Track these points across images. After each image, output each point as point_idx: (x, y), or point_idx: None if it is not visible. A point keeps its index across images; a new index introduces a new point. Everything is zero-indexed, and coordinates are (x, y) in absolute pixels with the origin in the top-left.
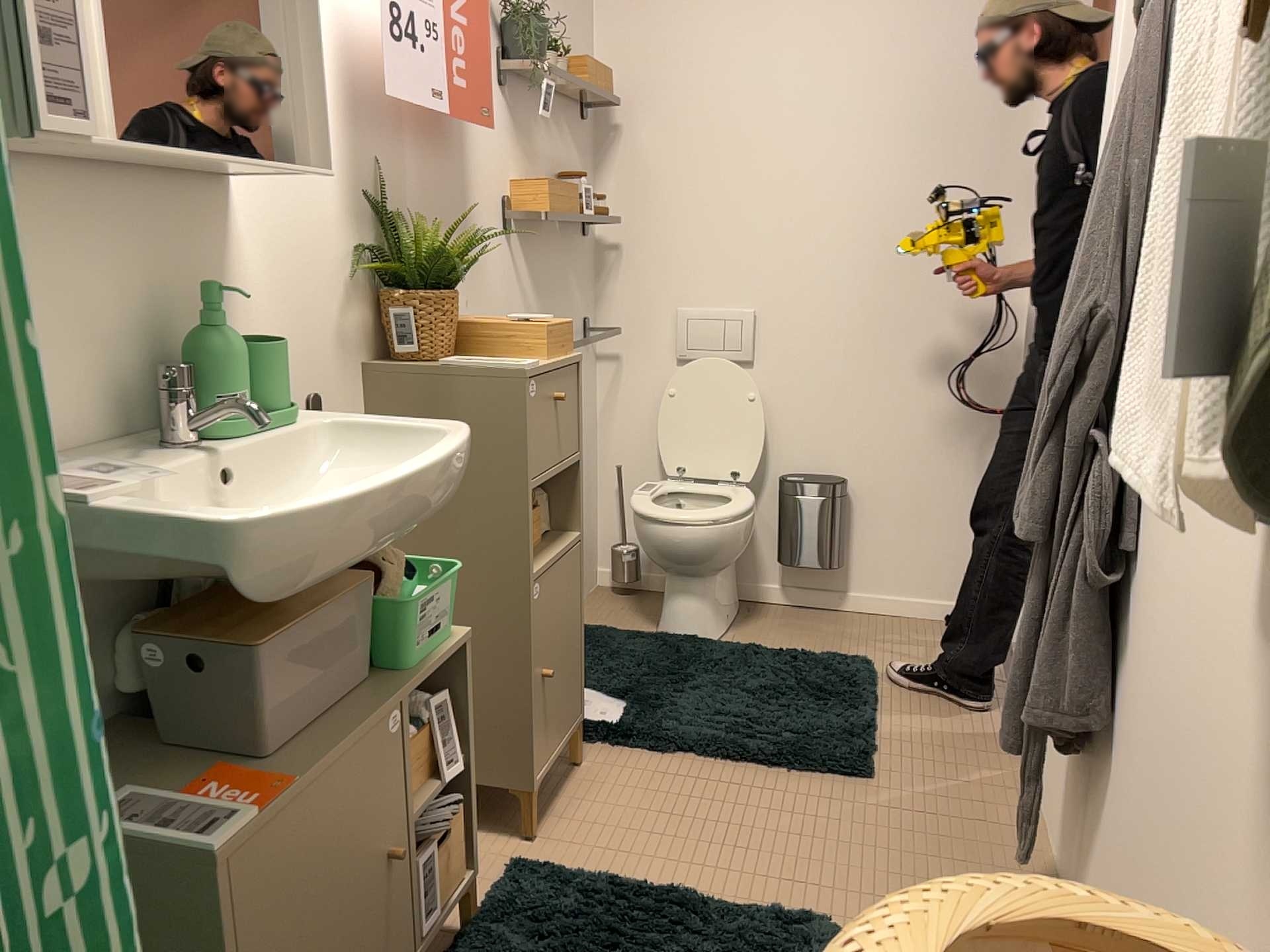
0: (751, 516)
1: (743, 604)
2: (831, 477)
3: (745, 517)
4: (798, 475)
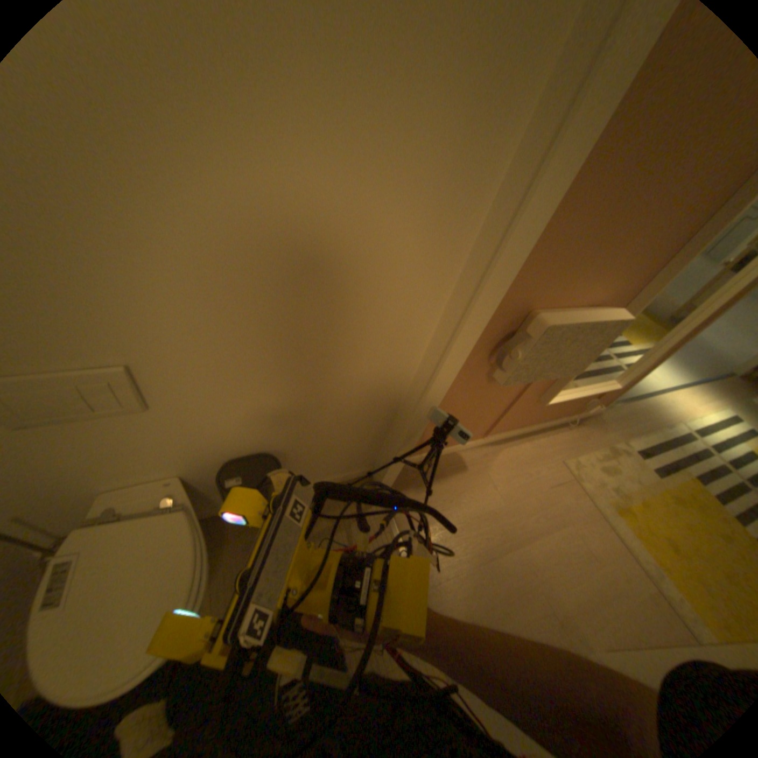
0: (202, 579)
1: (199, 527)
2: (262, 462)
3: (196, 591)
4: (229, 466)
